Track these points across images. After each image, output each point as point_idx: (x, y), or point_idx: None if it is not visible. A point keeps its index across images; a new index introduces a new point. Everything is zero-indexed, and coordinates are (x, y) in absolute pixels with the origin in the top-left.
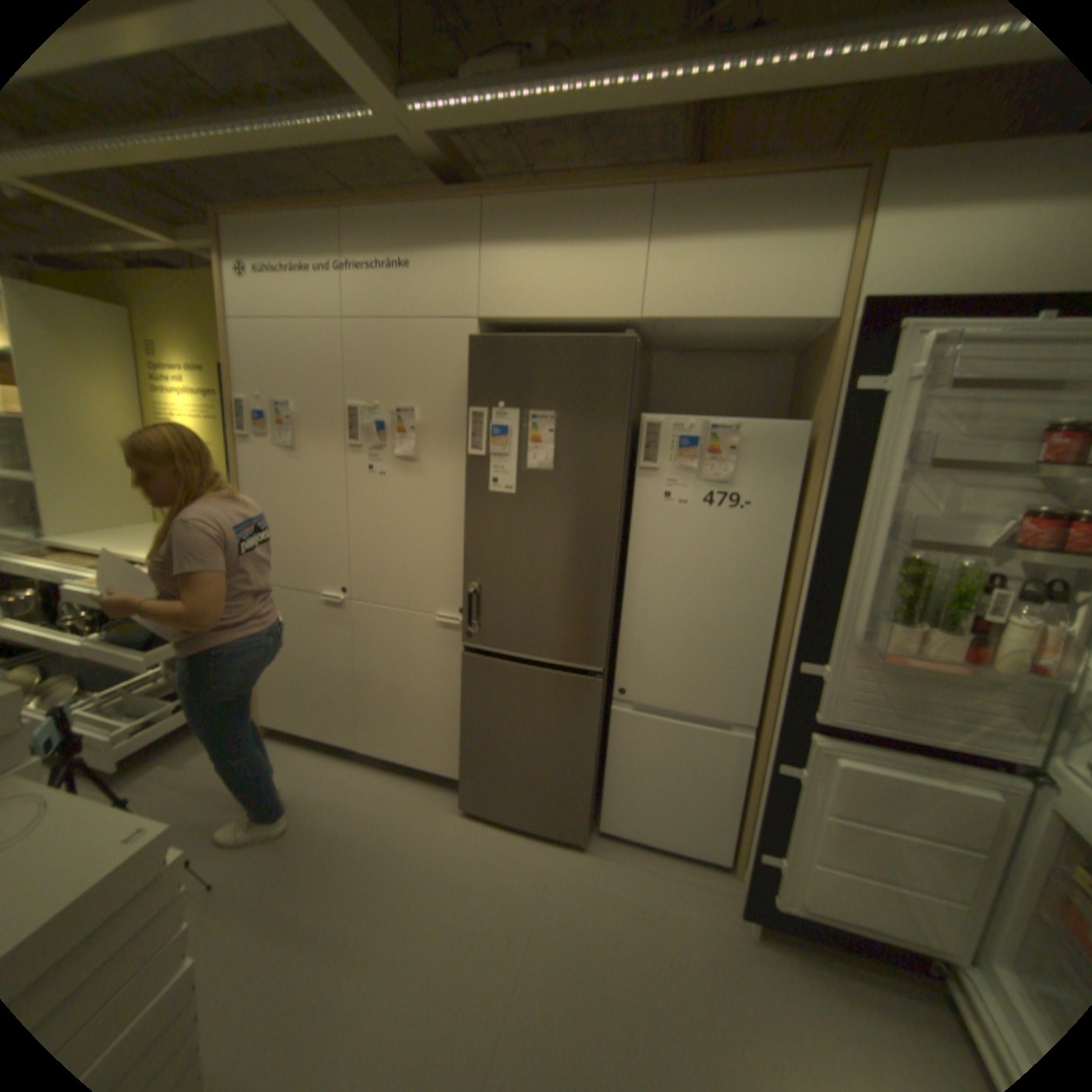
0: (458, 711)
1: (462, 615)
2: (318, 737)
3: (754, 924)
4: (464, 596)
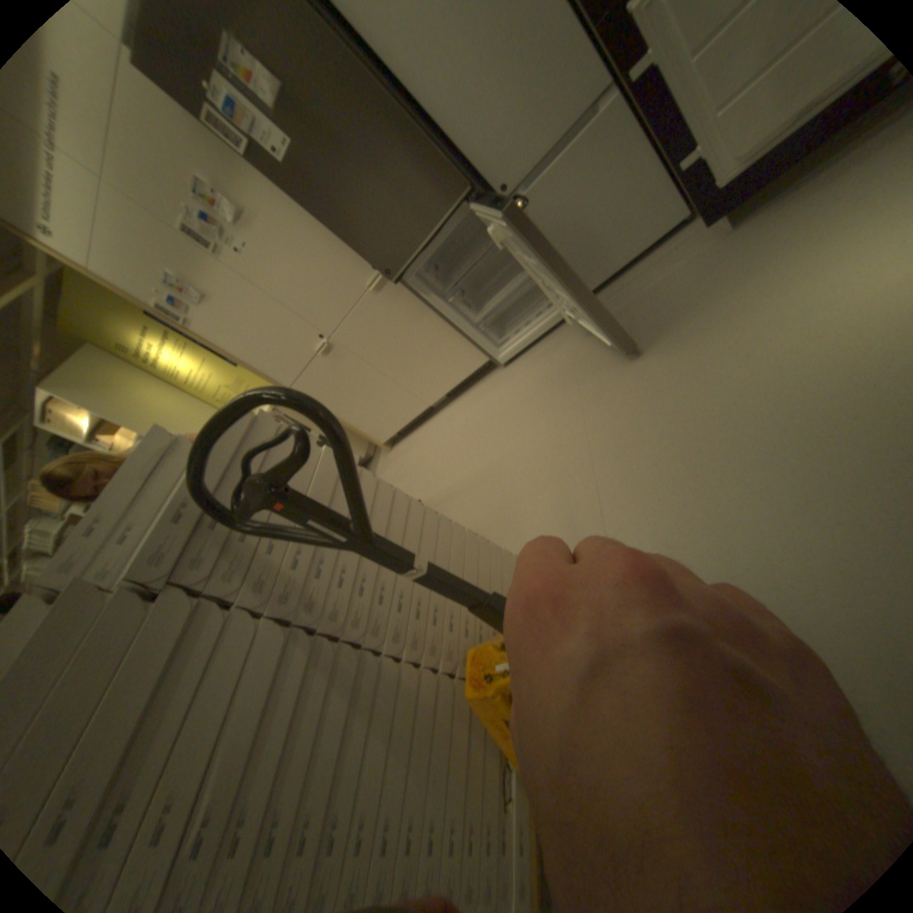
0: (443, 324)
1: (372, 265)
2: (410, 419)
3: (720, 218)
4: (364, 255)
